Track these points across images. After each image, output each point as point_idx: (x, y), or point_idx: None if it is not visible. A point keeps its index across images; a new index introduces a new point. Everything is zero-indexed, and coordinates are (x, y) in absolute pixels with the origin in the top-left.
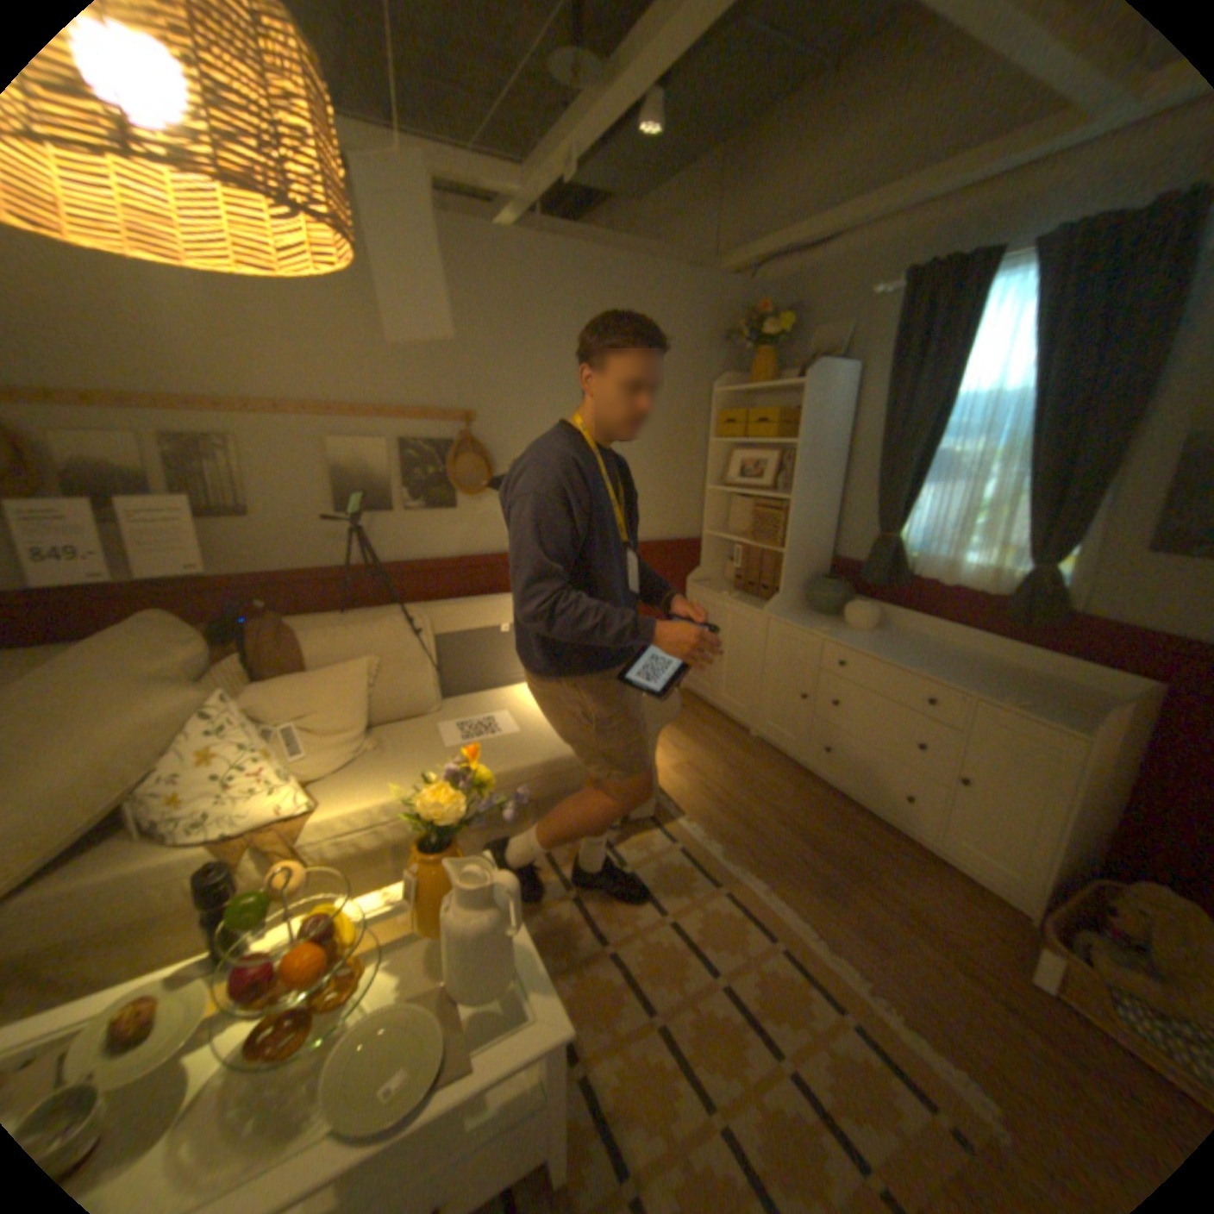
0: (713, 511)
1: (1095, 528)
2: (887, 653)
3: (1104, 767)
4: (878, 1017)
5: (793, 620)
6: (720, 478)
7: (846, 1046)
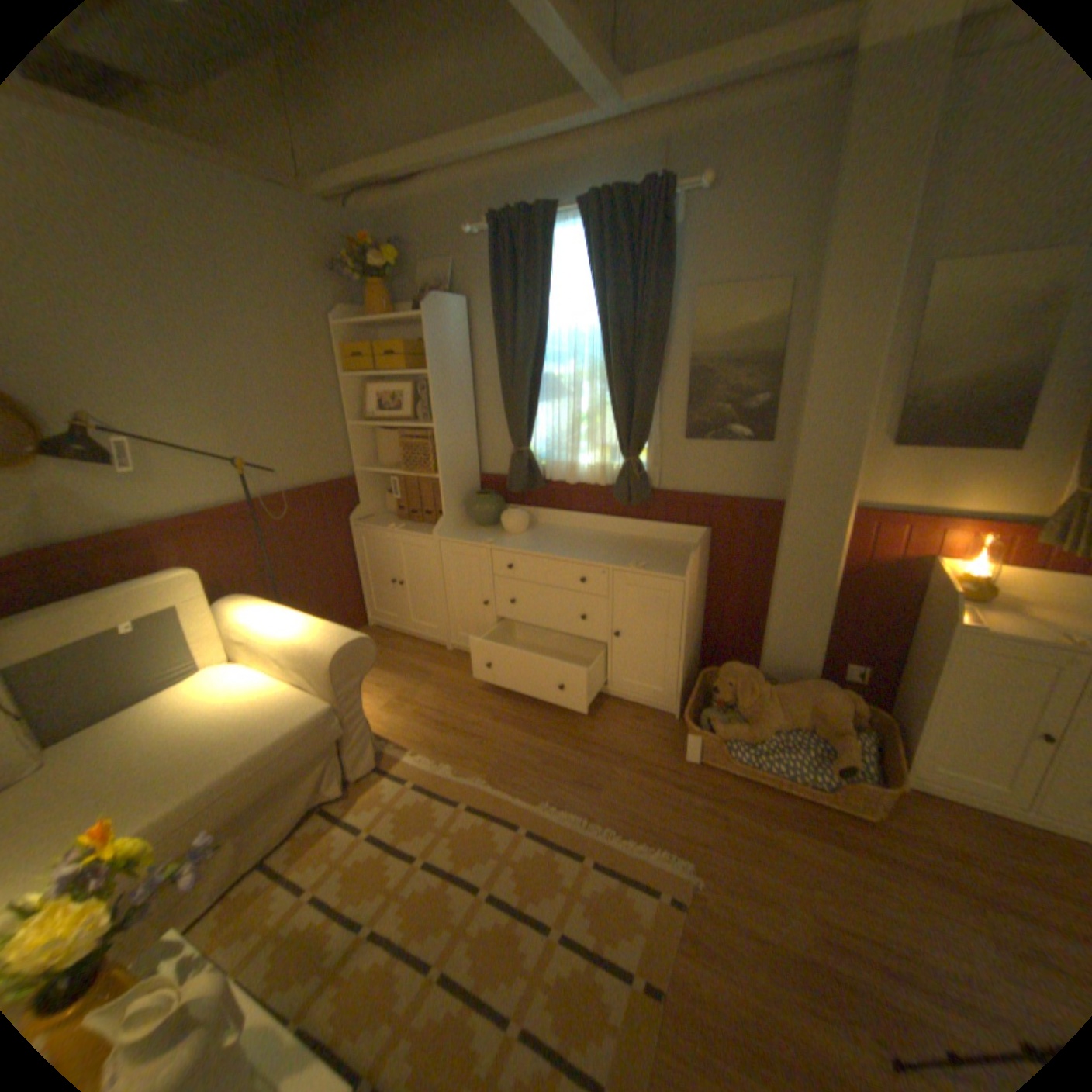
0: (360, 447)
1: (654, 426)
2: (542, 549)
3: (692, 595)
4: (605, 846)
5: (461, 538)
6: (360, 413)
7: (590, 885)
